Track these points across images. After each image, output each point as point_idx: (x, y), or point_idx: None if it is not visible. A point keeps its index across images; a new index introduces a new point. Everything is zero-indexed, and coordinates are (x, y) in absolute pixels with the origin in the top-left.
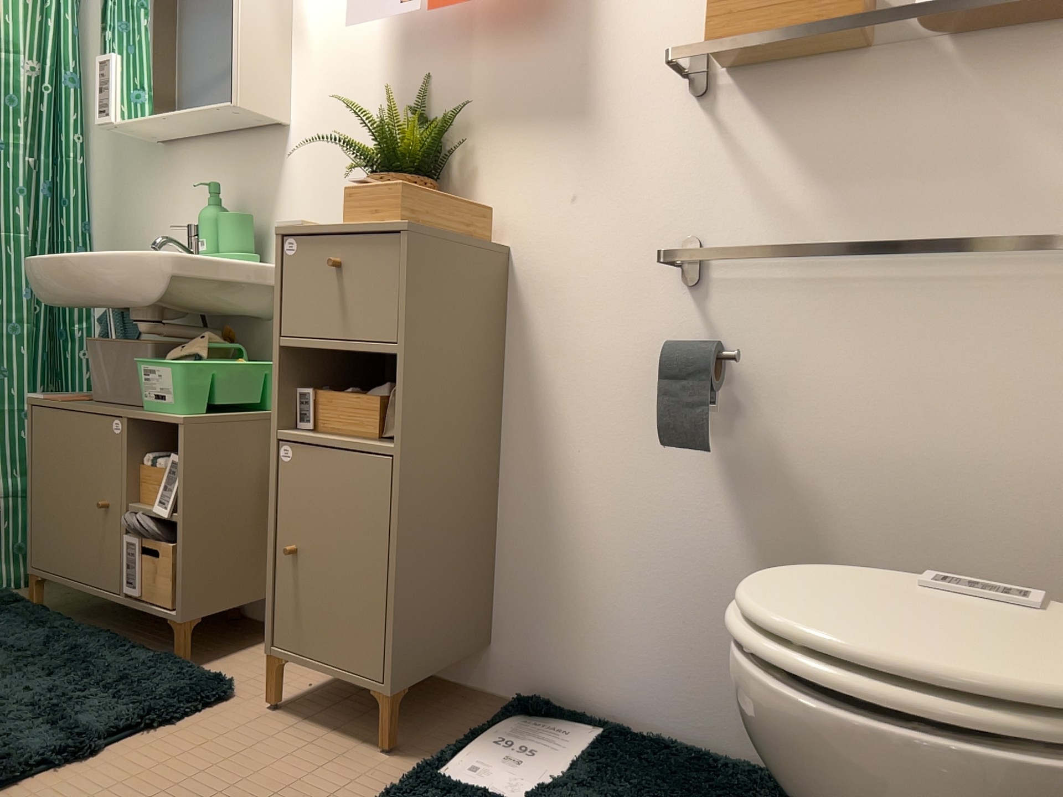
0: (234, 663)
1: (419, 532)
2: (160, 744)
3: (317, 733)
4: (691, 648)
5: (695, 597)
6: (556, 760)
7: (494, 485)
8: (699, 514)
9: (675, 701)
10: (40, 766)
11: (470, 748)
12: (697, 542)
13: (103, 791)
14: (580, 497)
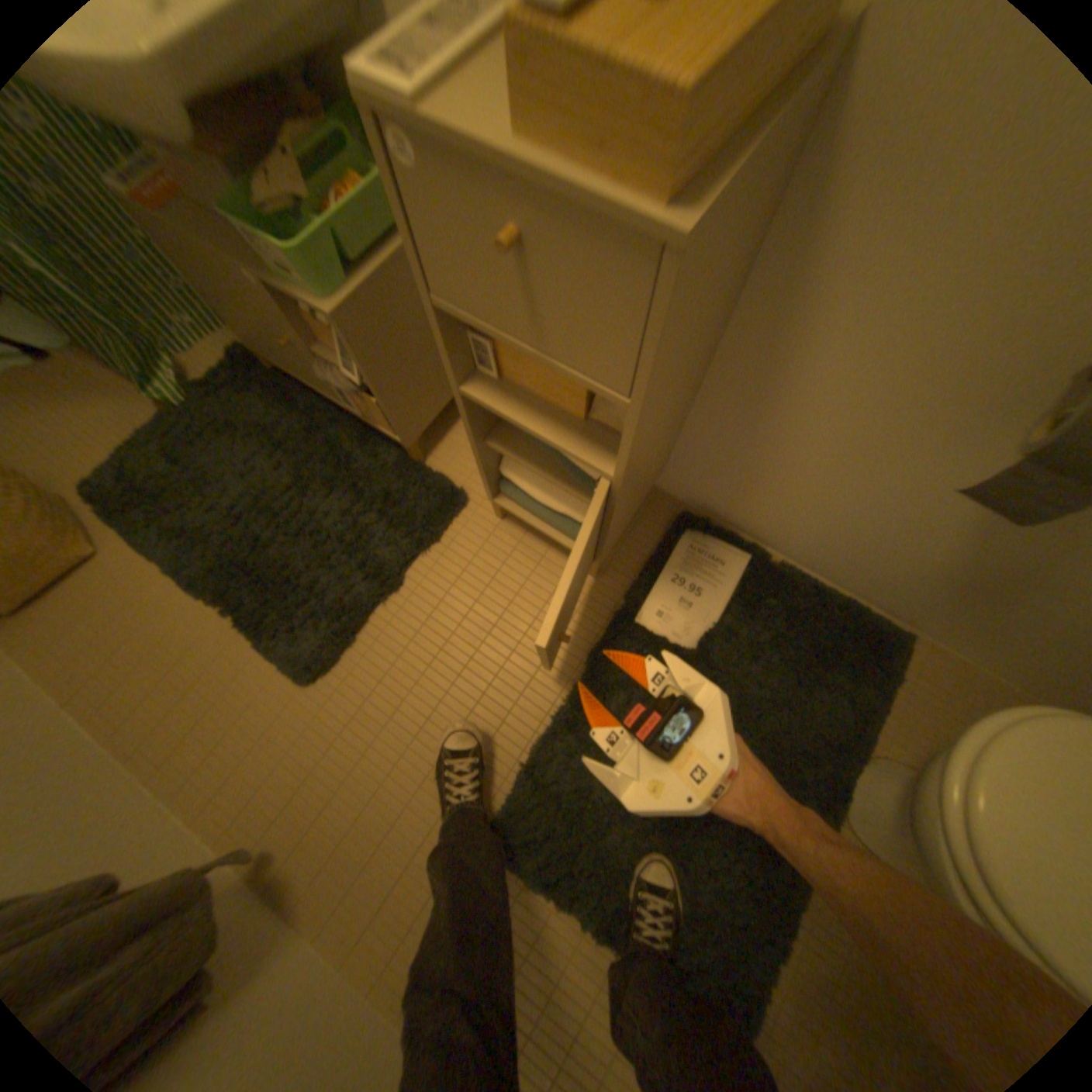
0: (458, 450)
1: (632, 495)
2: (441, 569)
3: (543, 550)
4: (854, 544)
5: (882, 527)
6: (718, 599)
7: (702, 383)
8: (940, 493)
9: (817, 553)
10: (378, 610)
11: (657, 587)
12: (919, 506)
13: (425, 625)
14: (803, 427)
